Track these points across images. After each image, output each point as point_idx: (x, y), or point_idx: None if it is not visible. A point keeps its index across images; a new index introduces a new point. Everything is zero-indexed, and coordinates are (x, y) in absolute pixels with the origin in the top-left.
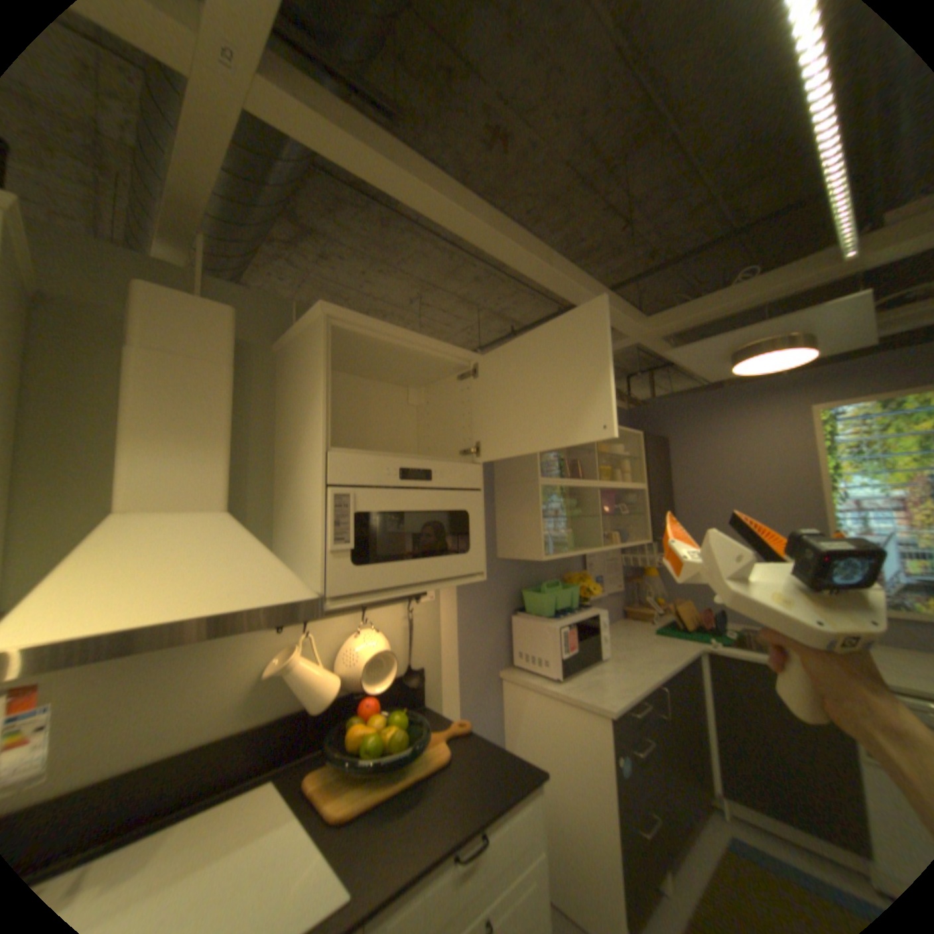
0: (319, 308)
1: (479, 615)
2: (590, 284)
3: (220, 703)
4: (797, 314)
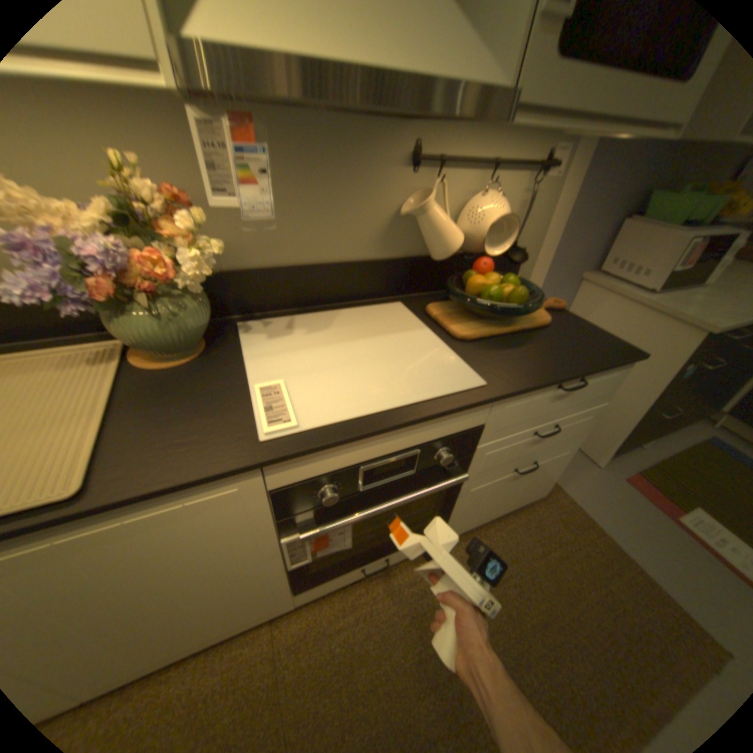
0: None
1: (595, 207)
2: None
3: (365, 227)
4: None
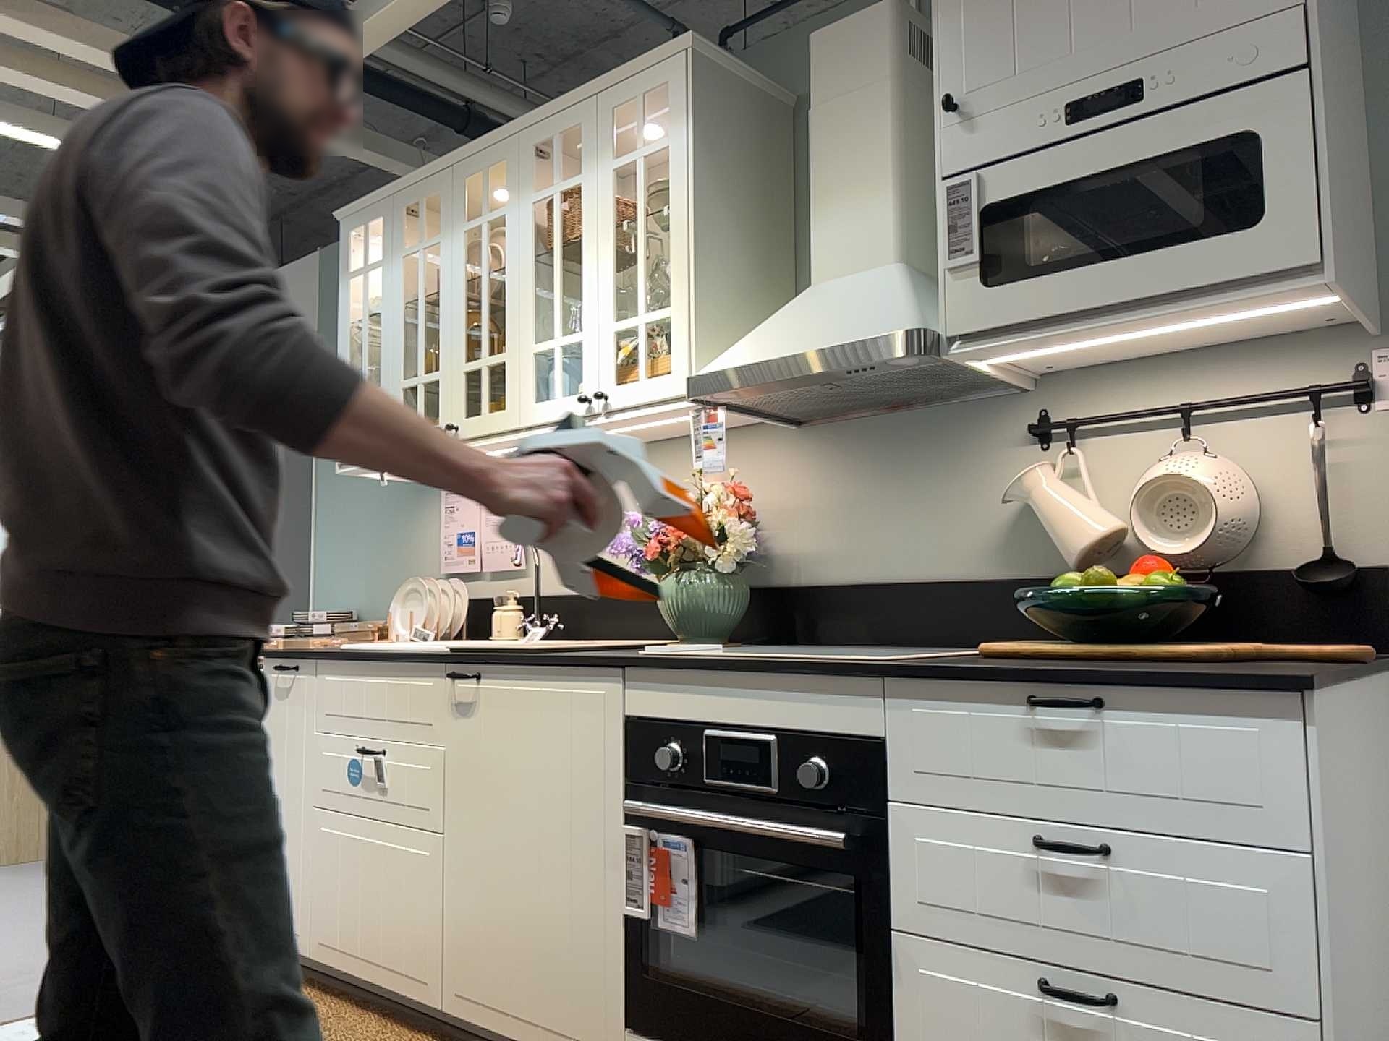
0: None
1: None
2: None
3: (972, 532)
4: None
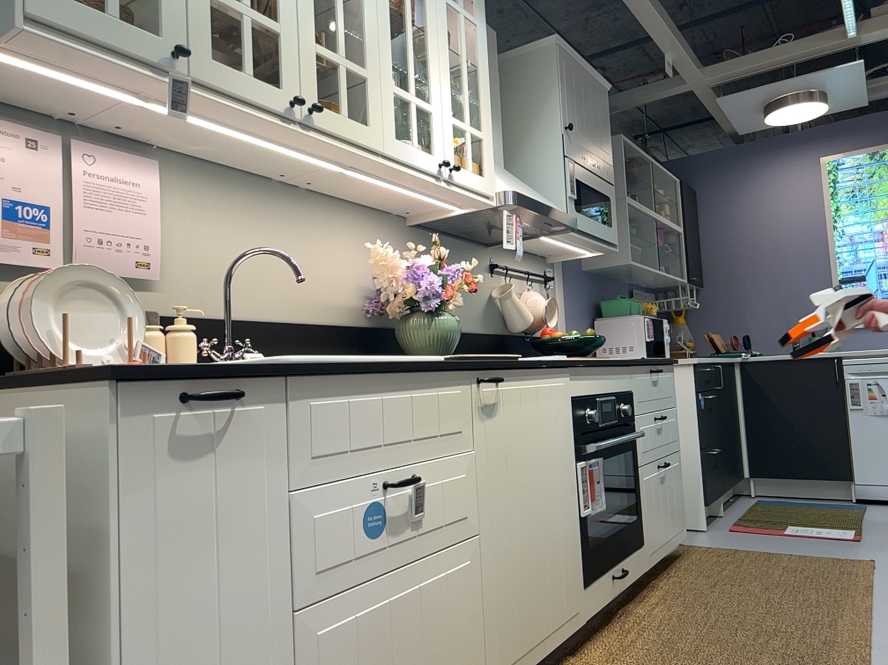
0: (553, 40)
1: (577, 312)
2: (678, 38)
3: (477, 310)
4: (815, 75)
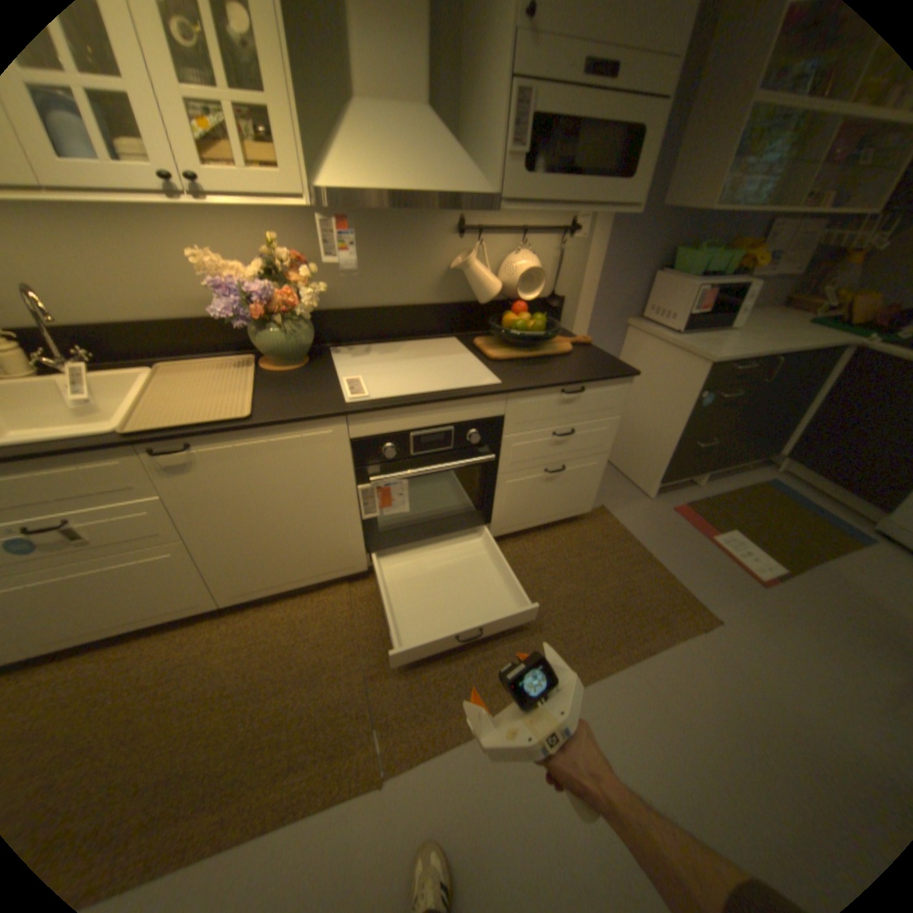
0: None
1: (625, 262)
2: None
3: (425, 280)
4: None
